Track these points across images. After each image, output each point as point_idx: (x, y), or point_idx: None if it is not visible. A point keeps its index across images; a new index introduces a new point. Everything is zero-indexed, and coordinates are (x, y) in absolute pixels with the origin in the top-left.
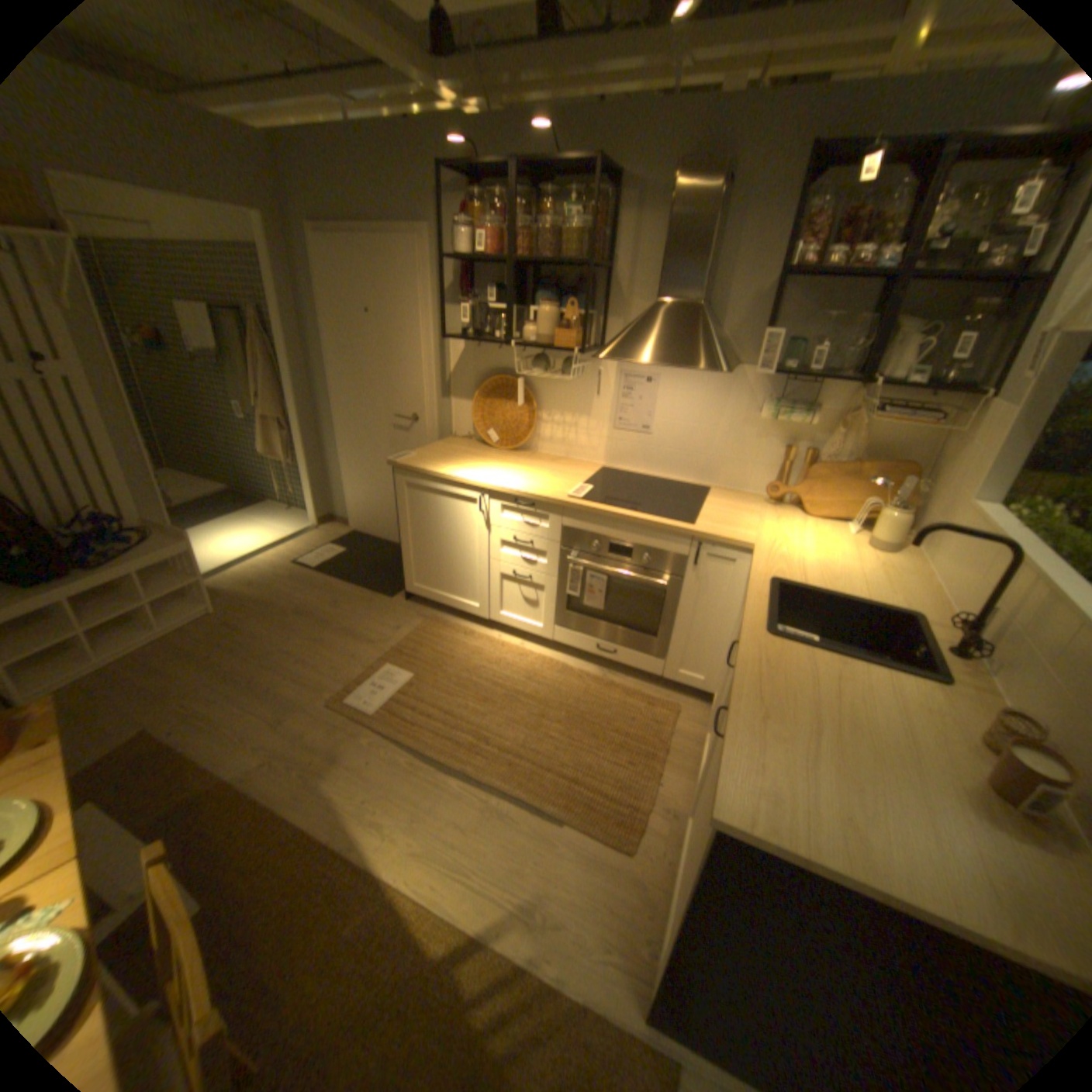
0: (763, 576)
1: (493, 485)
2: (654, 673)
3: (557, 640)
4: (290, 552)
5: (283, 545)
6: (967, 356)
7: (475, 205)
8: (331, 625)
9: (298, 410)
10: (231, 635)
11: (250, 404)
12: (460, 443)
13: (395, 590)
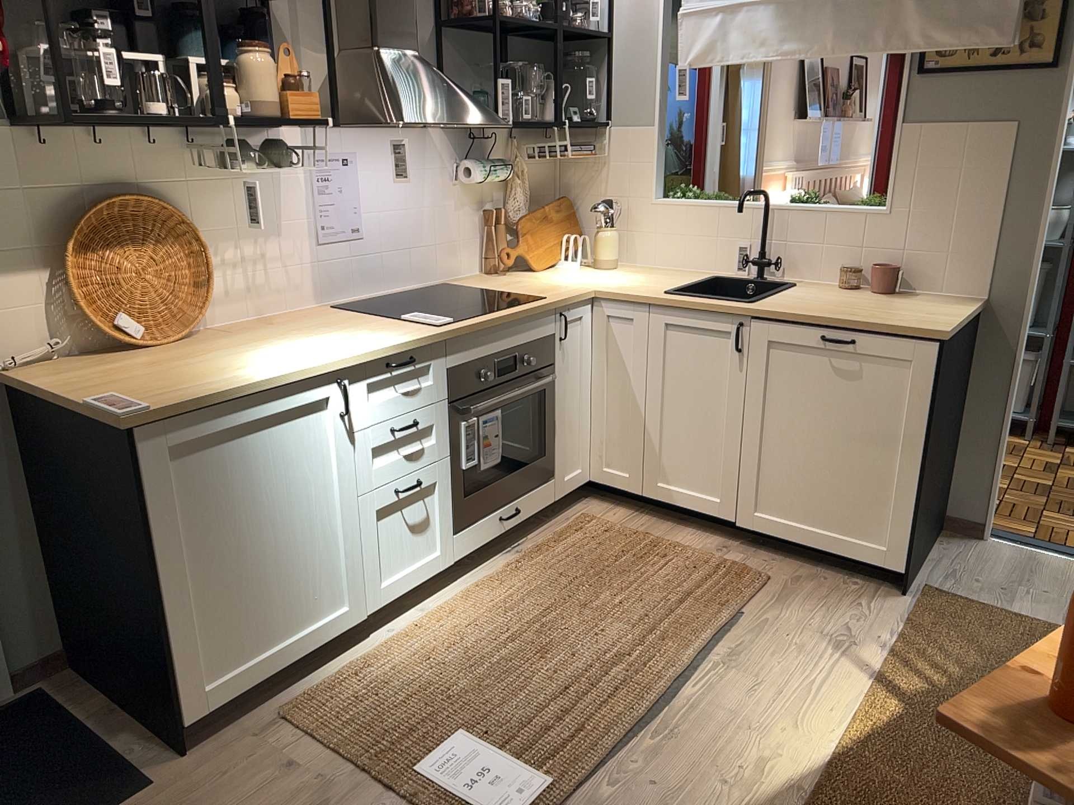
0: (658, 293)
1: (357, 355)
2: (551, 503)
3: (460, 557)
4: None
5: None
6: (595, 96)
7: None
8: None
9: None
10: None
11: None
12: (66, 368)
13: (121, 776)
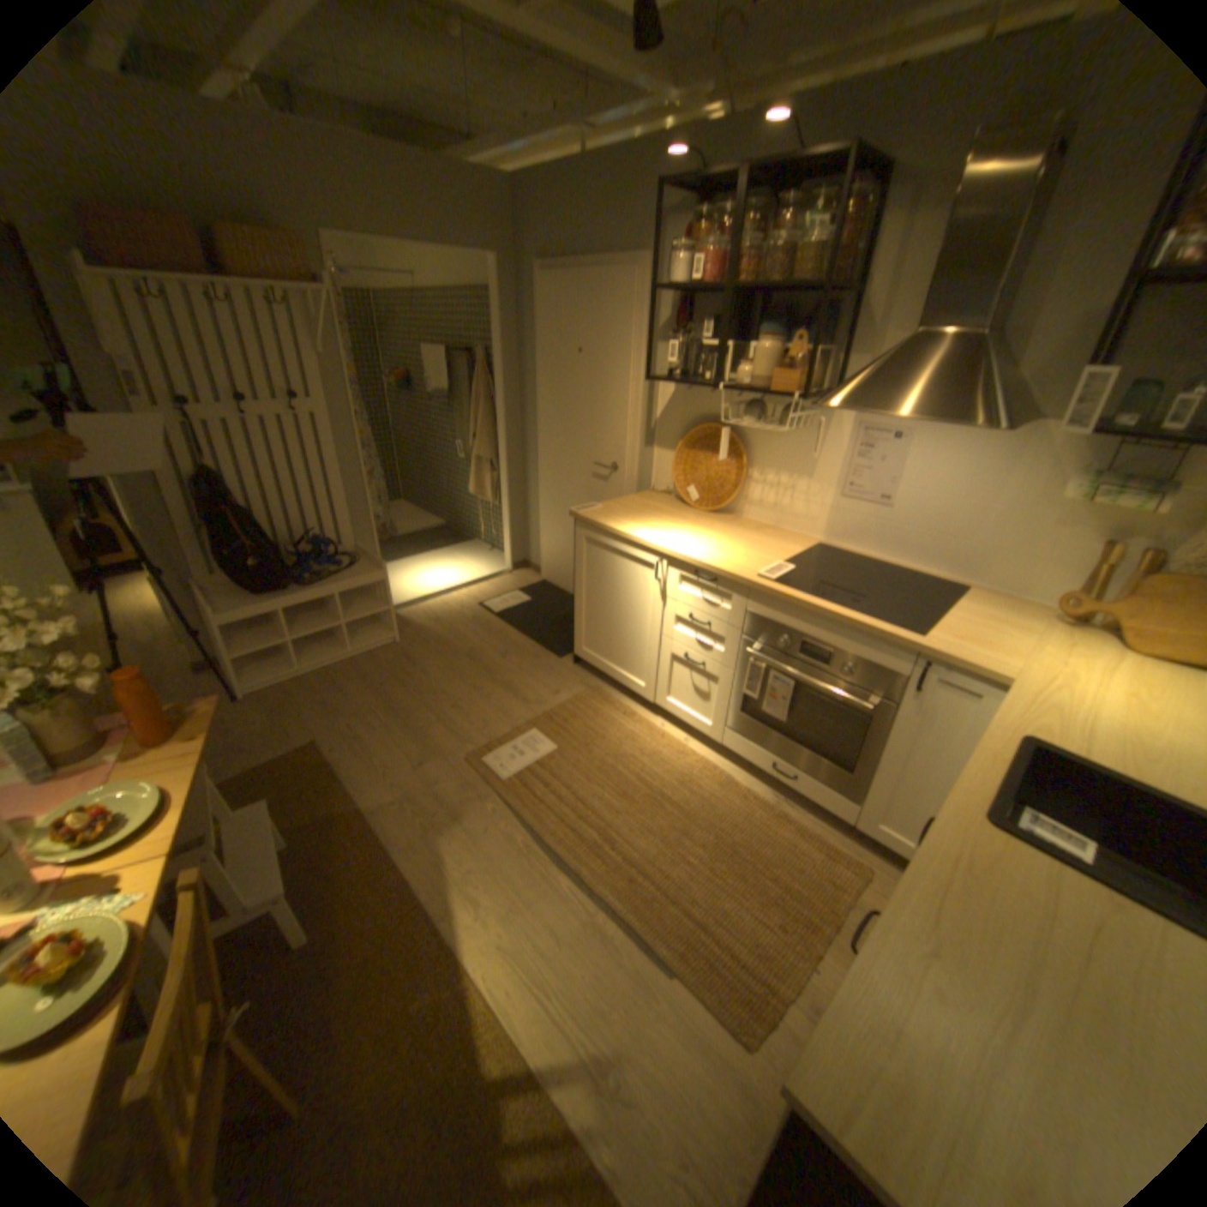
0: (1014, 730)
1: (672, 551)
2: (846, 819)
3: (727, 745)
4: (480, 594)
5: (476, 585)
6: None
7: (703, 225)
8: (495, 675)
9: (509, 452)
10: (406, 666)
11: (470, 444)
12: (656, 498)
13: (566, 649)
